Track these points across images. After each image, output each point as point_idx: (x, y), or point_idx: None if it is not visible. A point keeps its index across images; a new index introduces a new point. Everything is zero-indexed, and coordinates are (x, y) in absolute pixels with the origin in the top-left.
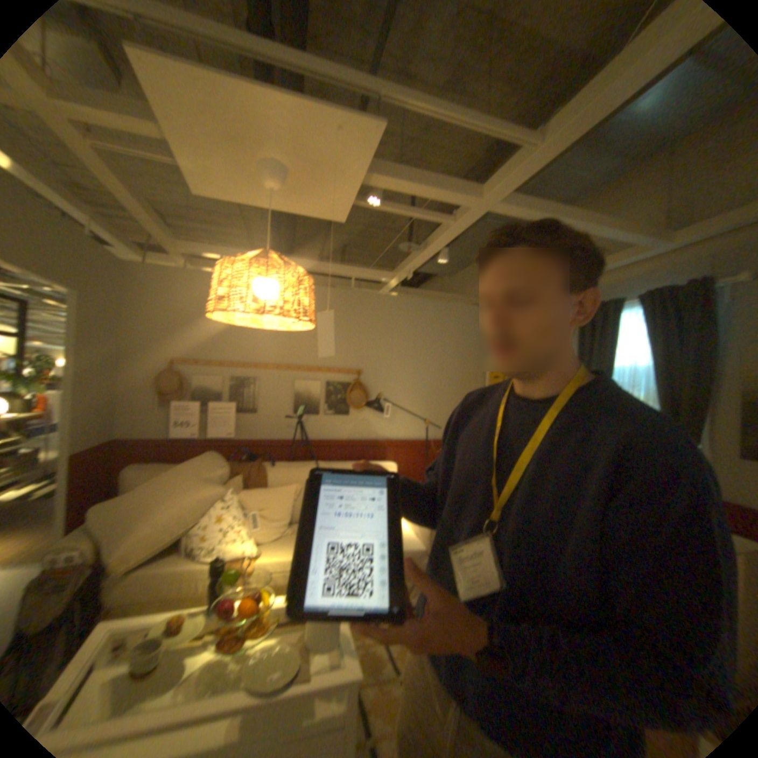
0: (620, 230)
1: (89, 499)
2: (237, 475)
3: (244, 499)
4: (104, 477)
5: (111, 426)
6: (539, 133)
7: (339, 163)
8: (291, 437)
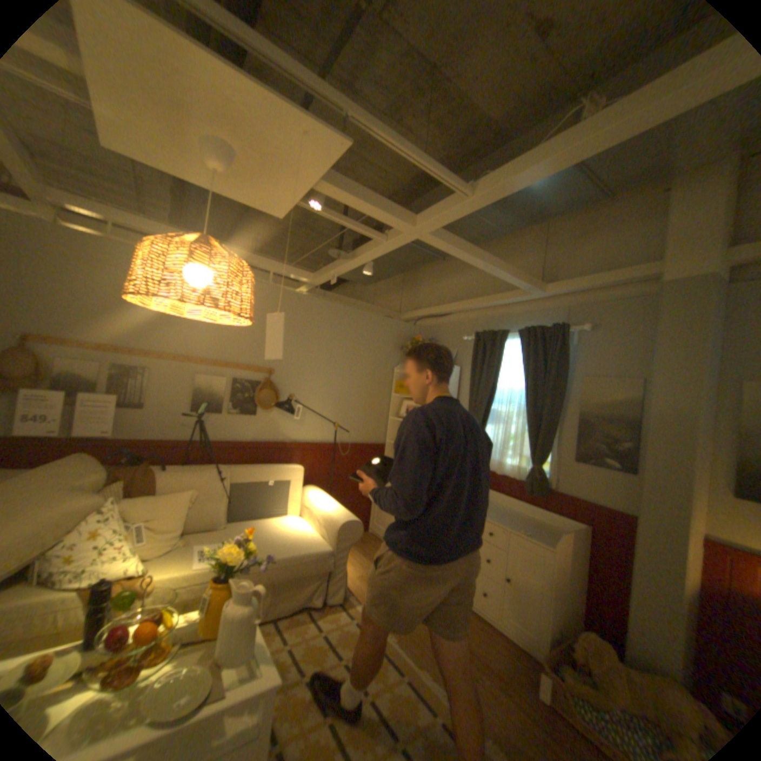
0: (513, 277)
1: None
2: (116, 481)
3: (126, 508)
4: None
5: None
6: (471, 187)
7: (296, 164)
8: (186, 437)
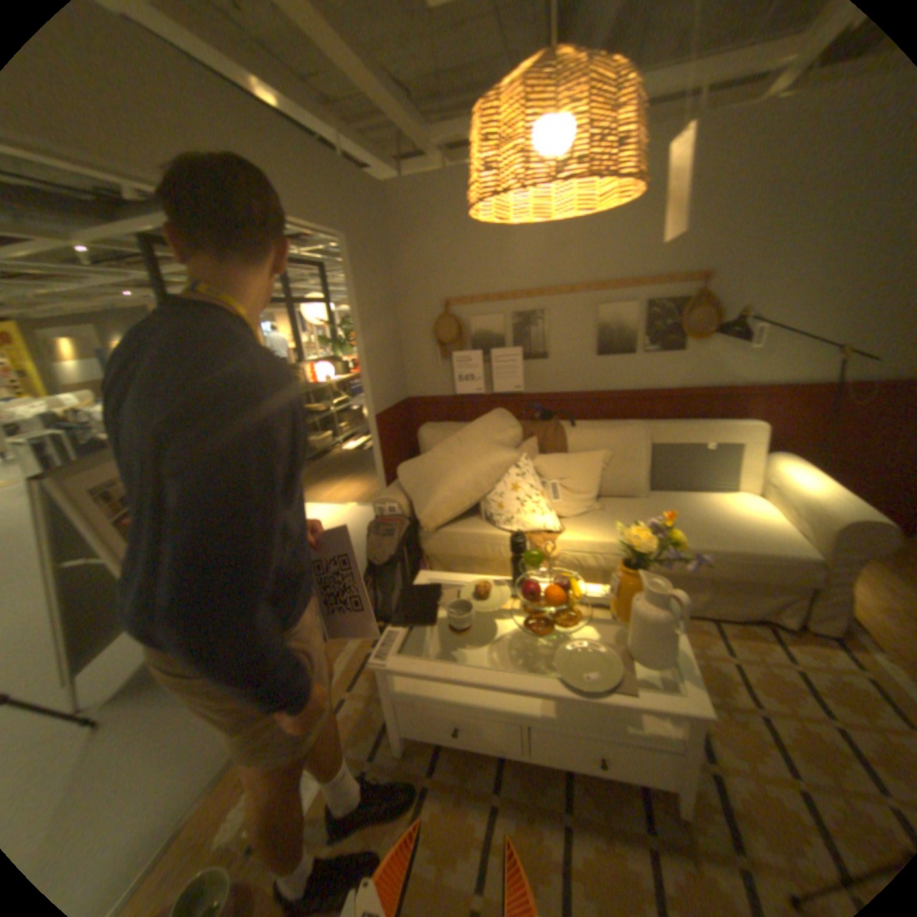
0: None
1: (399, 455)
2: (530, 437)
3: (540, 465)
4: (408, 435)
5: (403, 383)
6: None
7: None
8: (594, 388)
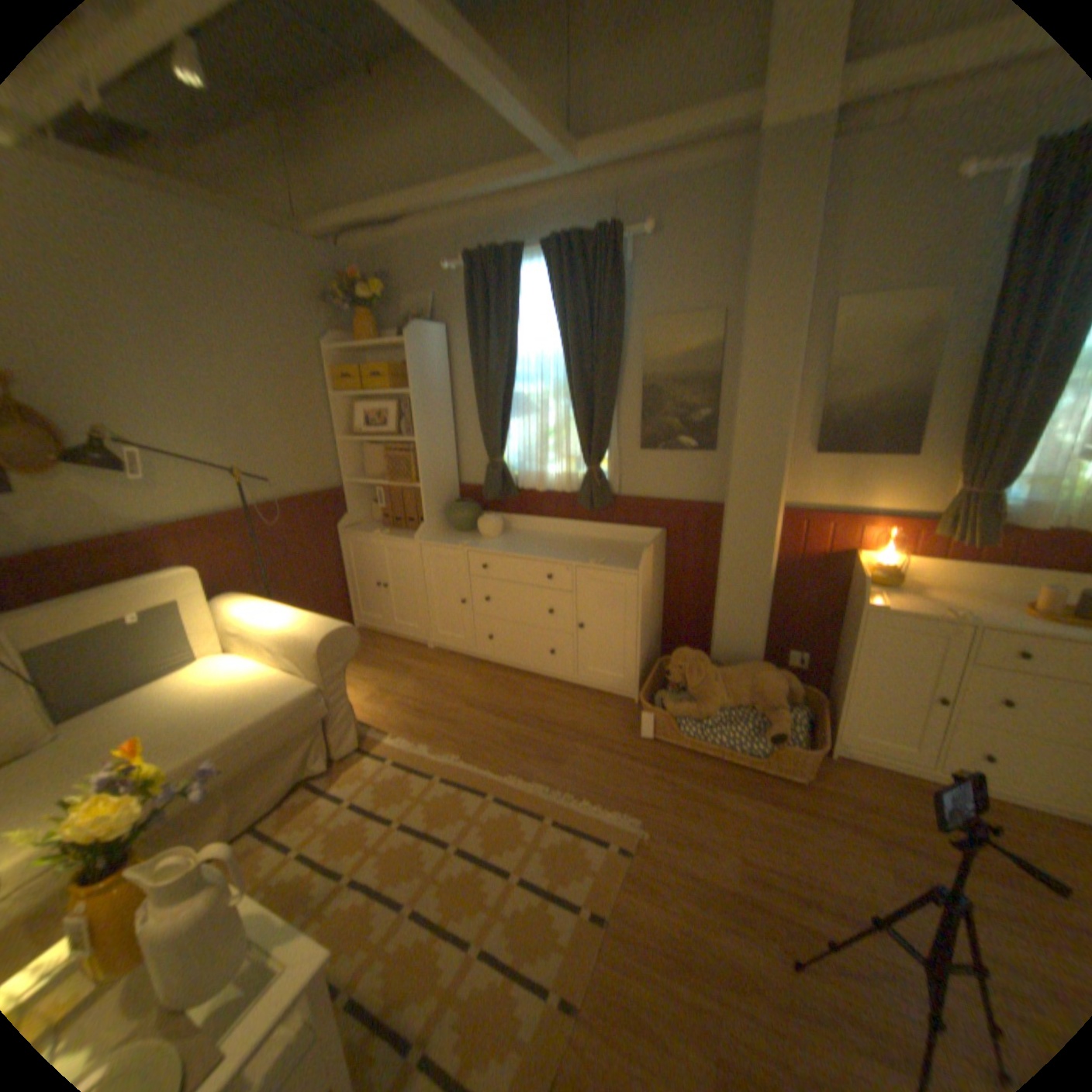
0: (529, 113)
1: None
2: None
3: None
4: None
5: None
6: None
7: None
8: None
